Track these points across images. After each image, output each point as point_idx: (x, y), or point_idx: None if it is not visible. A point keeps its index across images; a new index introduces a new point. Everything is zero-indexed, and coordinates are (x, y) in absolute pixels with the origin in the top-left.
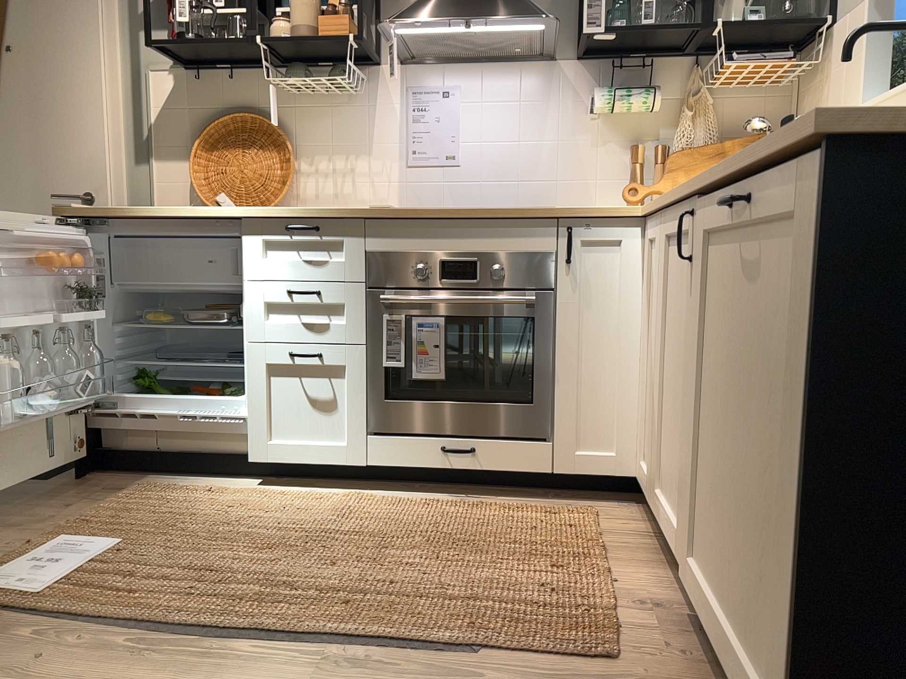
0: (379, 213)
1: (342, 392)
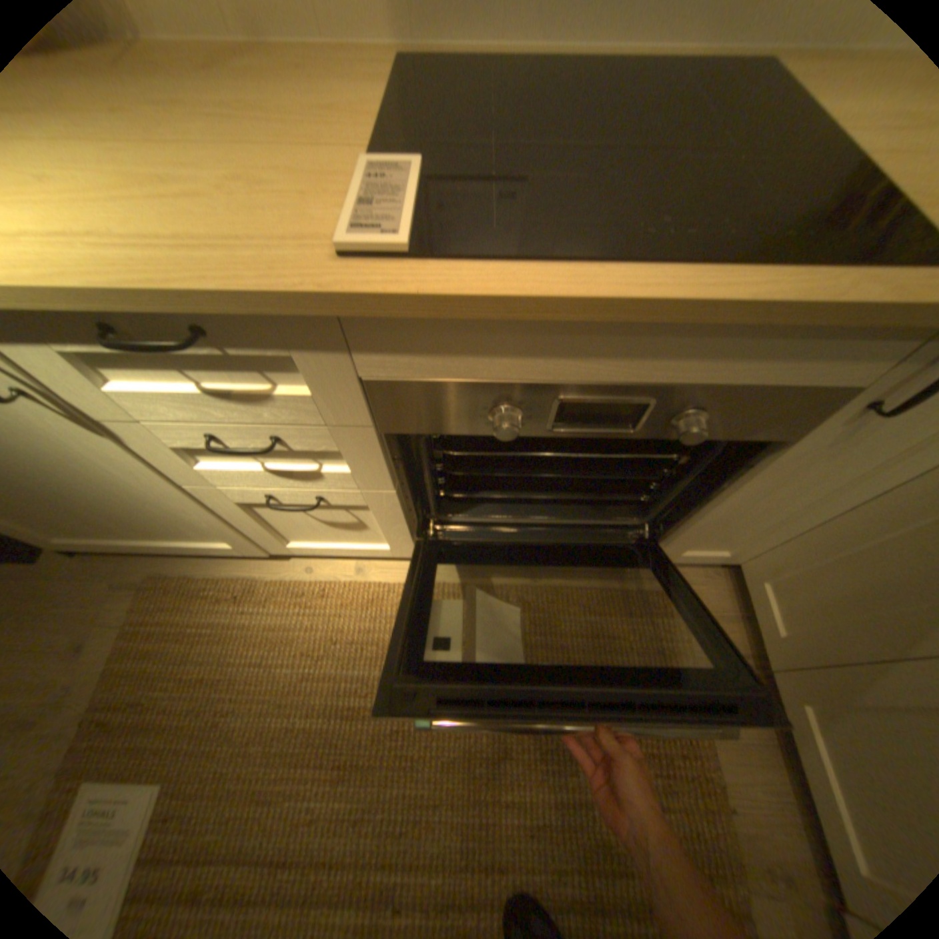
0: (382, 304)
1: (369, 516)
